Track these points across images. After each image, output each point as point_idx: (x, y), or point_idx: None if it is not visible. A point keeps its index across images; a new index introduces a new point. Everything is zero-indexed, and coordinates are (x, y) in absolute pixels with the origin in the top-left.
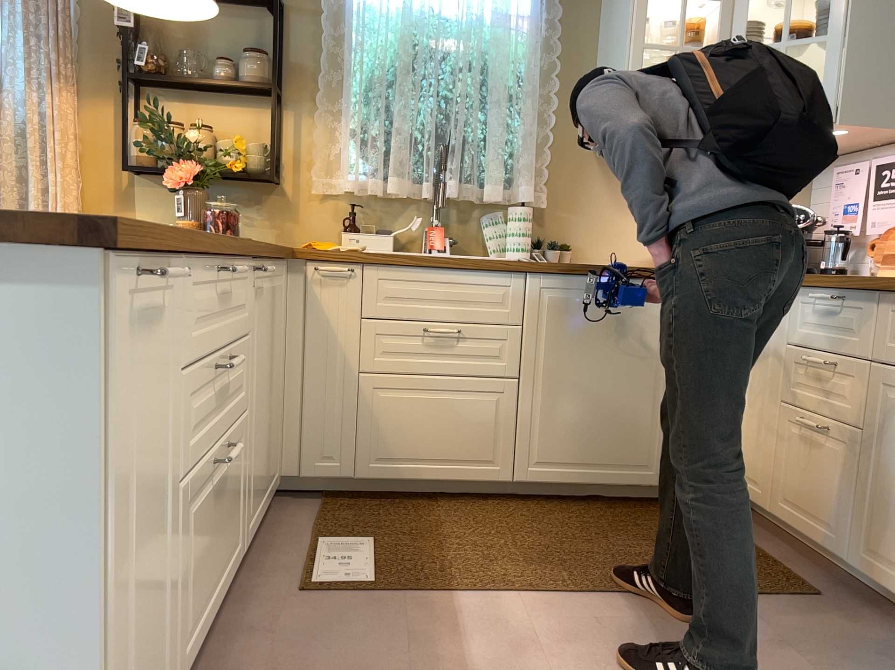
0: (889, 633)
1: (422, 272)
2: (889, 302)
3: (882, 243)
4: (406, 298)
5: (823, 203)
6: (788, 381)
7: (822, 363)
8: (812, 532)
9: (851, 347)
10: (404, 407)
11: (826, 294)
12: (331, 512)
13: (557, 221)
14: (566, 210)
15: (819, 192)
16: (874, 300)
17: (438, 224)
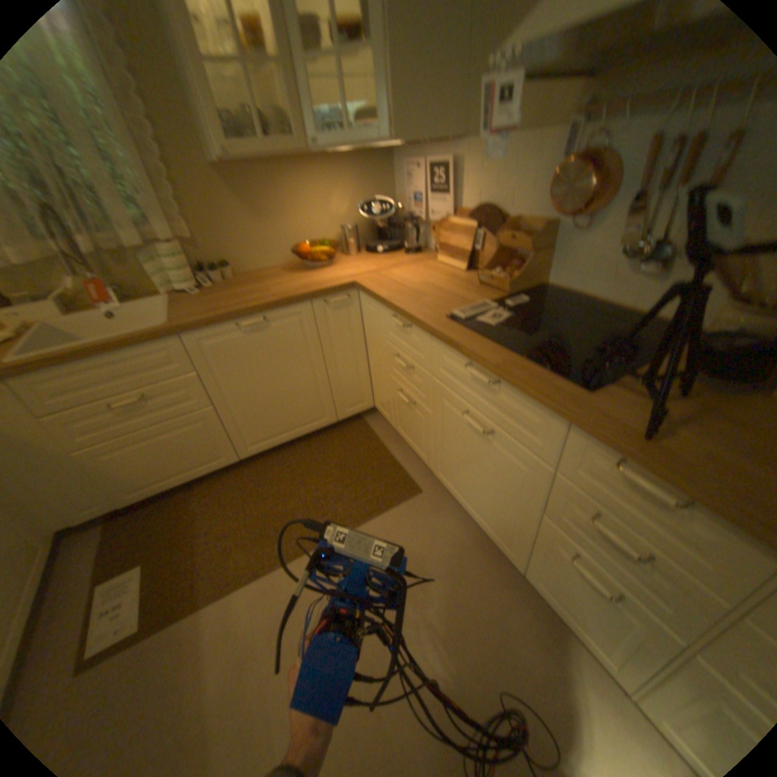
0: (453, 514)
1: (72, 365)
2: (436, 341)
3: (438, 230)
4: (71, 389)
5: (401, 184)
6: (389, 362)
7: (404, 366)
8: (414, 448)
9: (419, 359)
10: (127, 457)
11: (400, 317)
12: (108, 540)
13: (206, 242)
14: (210, 231)
15: (398, 174)
16: (428, 335)
17: (90, 278)
